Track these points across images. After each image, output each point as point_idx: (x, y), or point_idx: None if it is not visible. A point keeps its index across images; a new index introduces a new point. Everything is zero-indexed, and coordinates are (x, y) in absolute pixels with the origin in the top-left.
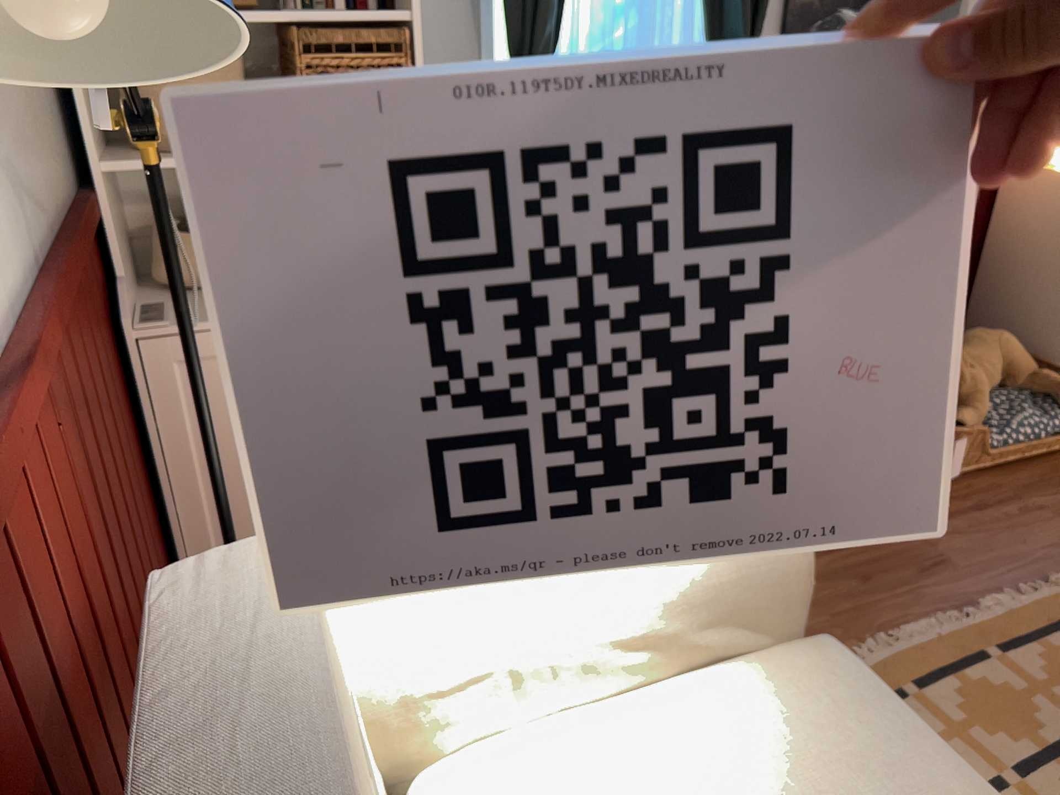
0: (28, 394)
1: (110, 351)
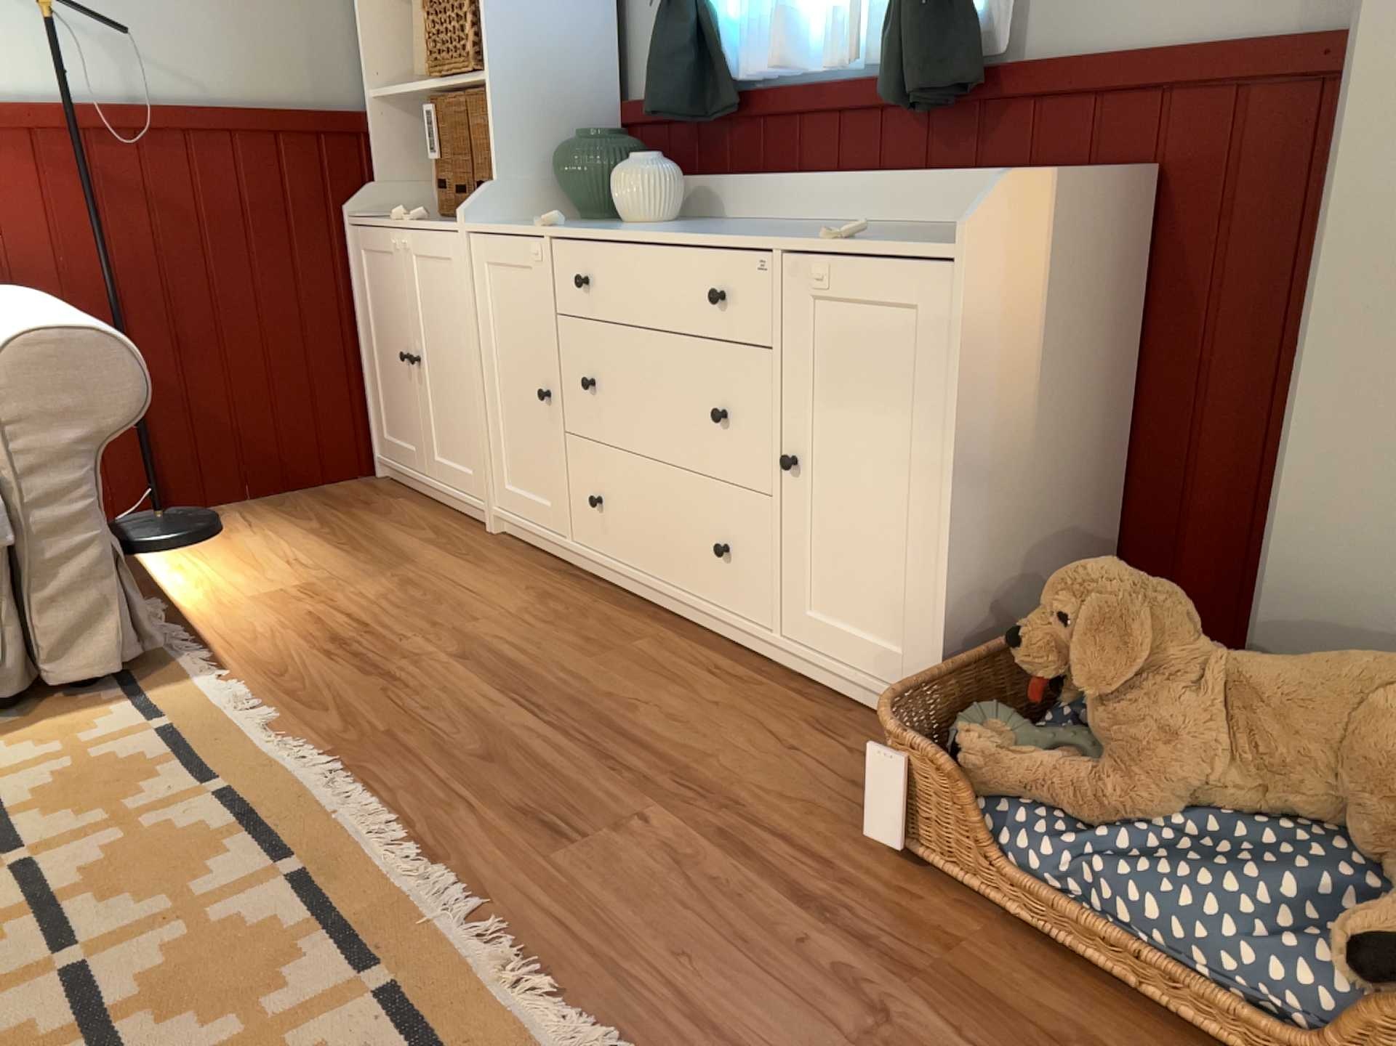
0: (16, 143)
1: (311, 223)
